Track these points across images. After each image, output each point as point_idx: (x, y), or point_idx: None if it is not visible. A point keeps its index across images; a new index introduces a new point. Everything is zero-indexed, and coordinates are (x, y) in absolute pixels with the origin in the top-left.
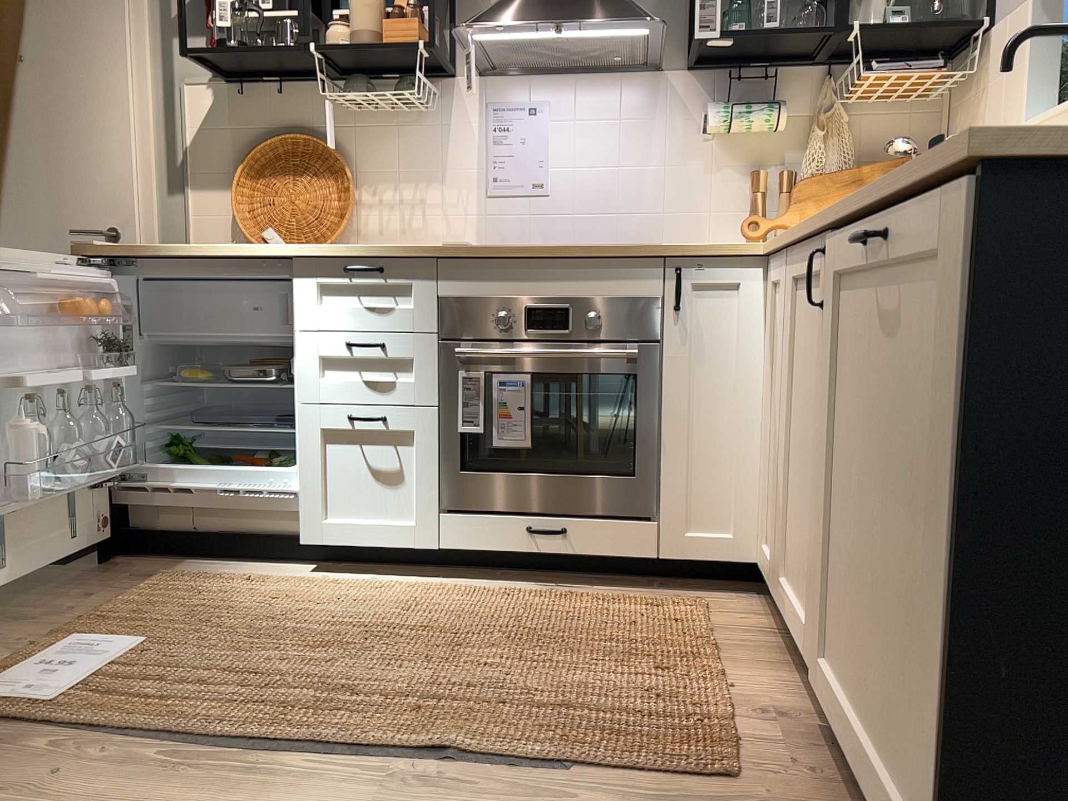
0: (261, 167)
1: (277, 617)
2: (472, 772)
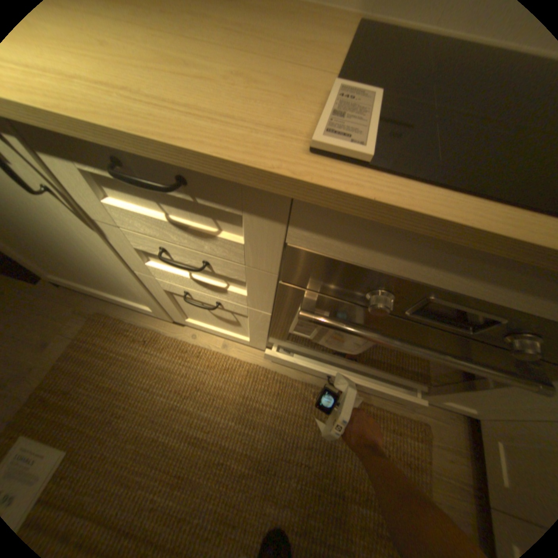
0: None
1: (155, 411)
2: None
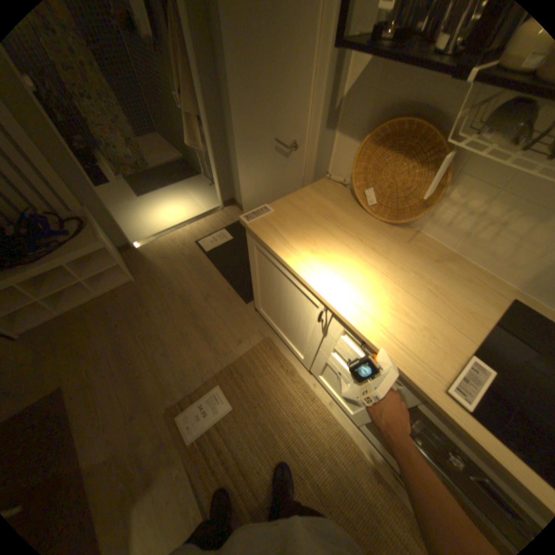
0: (387, 136)
1: (278, 419)
2: None
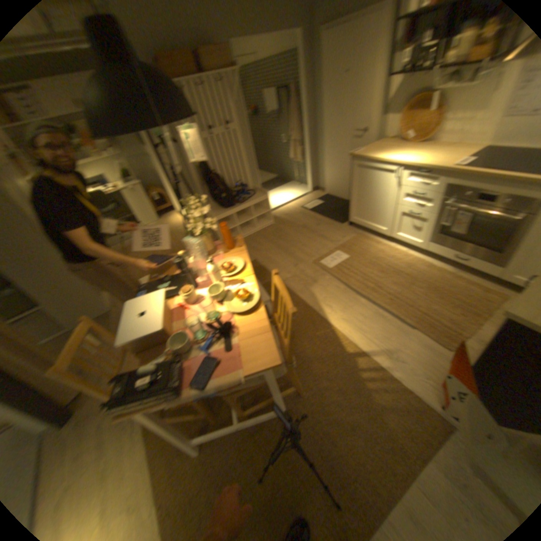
0: (413, 105)
1: (377, 257)
2: (393, 317)
